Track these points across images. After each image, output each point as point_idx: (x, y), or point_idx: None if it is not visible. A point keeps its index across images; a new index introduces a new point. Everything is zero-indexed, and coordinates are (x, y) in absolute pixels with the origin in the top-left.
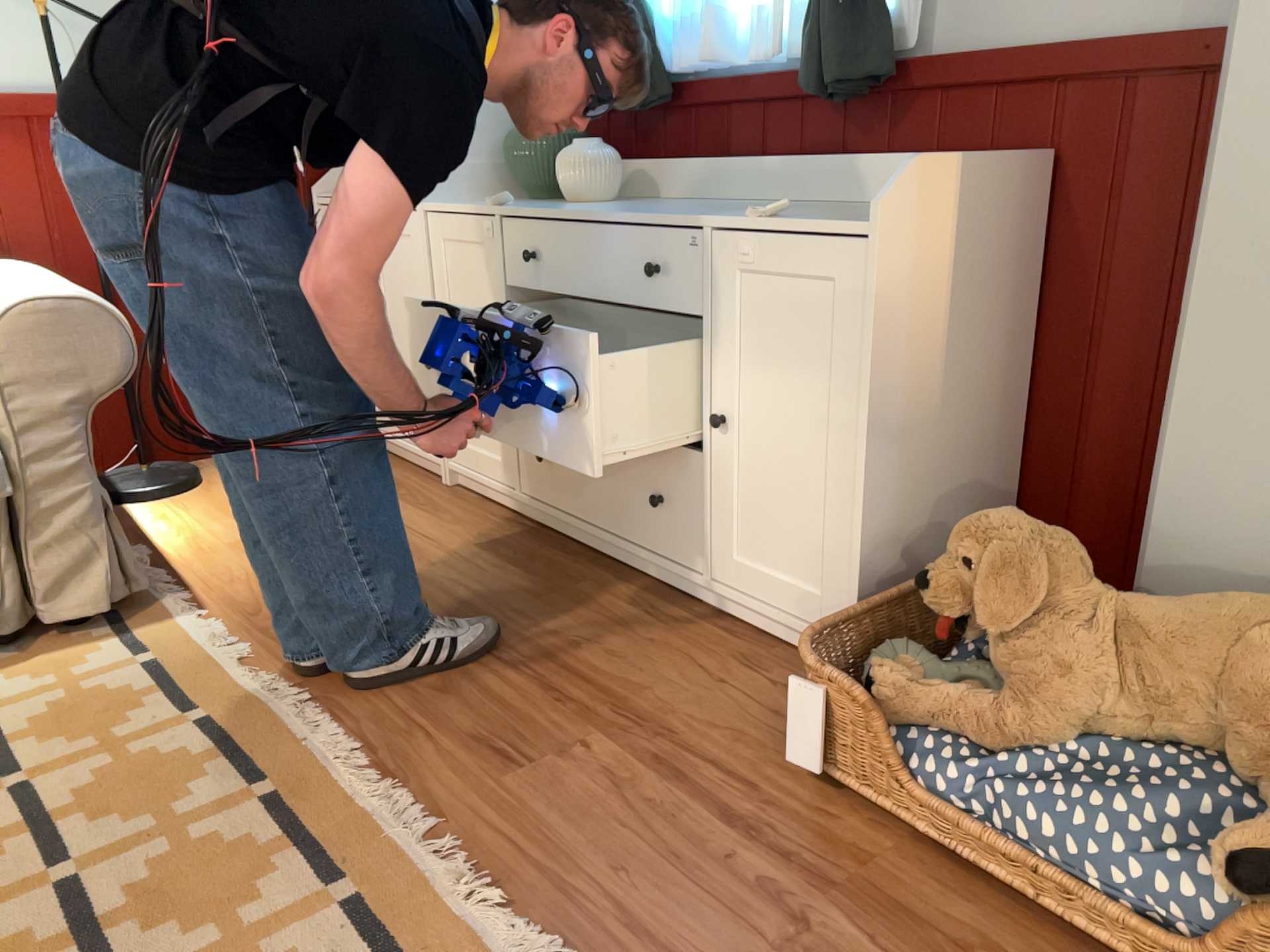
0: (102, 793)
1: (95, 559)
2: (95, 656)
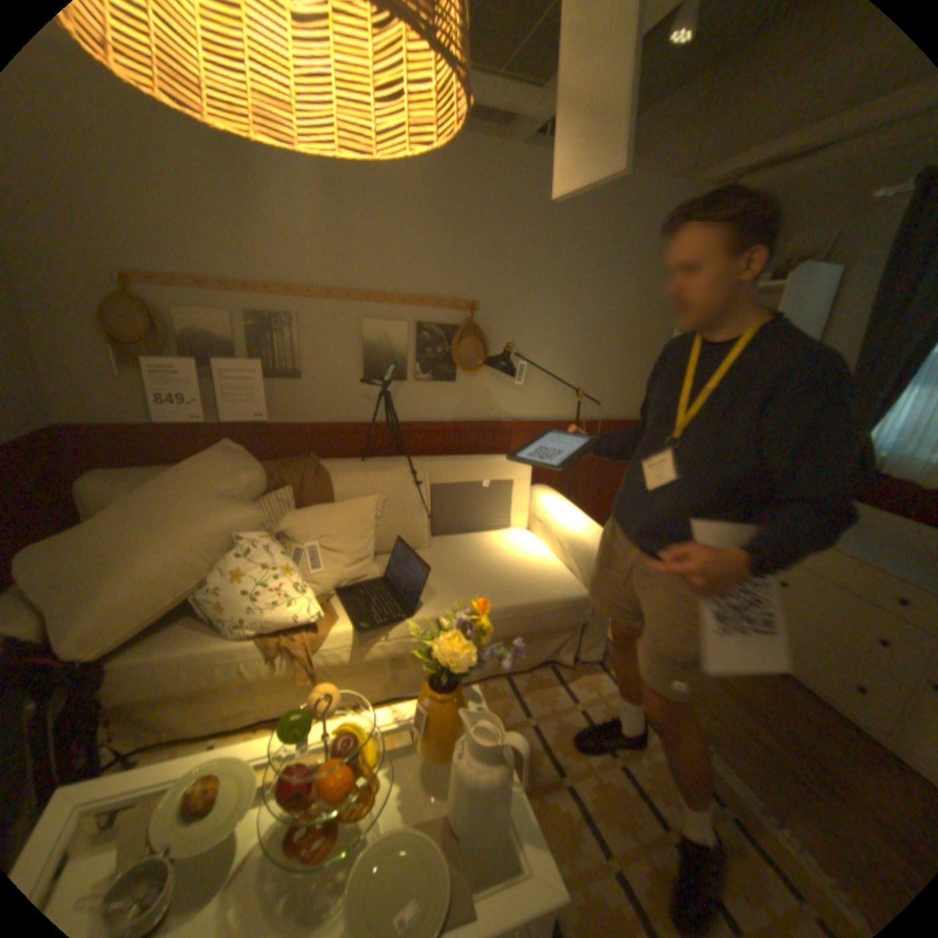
0: (660, 788)
1: (602, 641)
2: (604, 685)
